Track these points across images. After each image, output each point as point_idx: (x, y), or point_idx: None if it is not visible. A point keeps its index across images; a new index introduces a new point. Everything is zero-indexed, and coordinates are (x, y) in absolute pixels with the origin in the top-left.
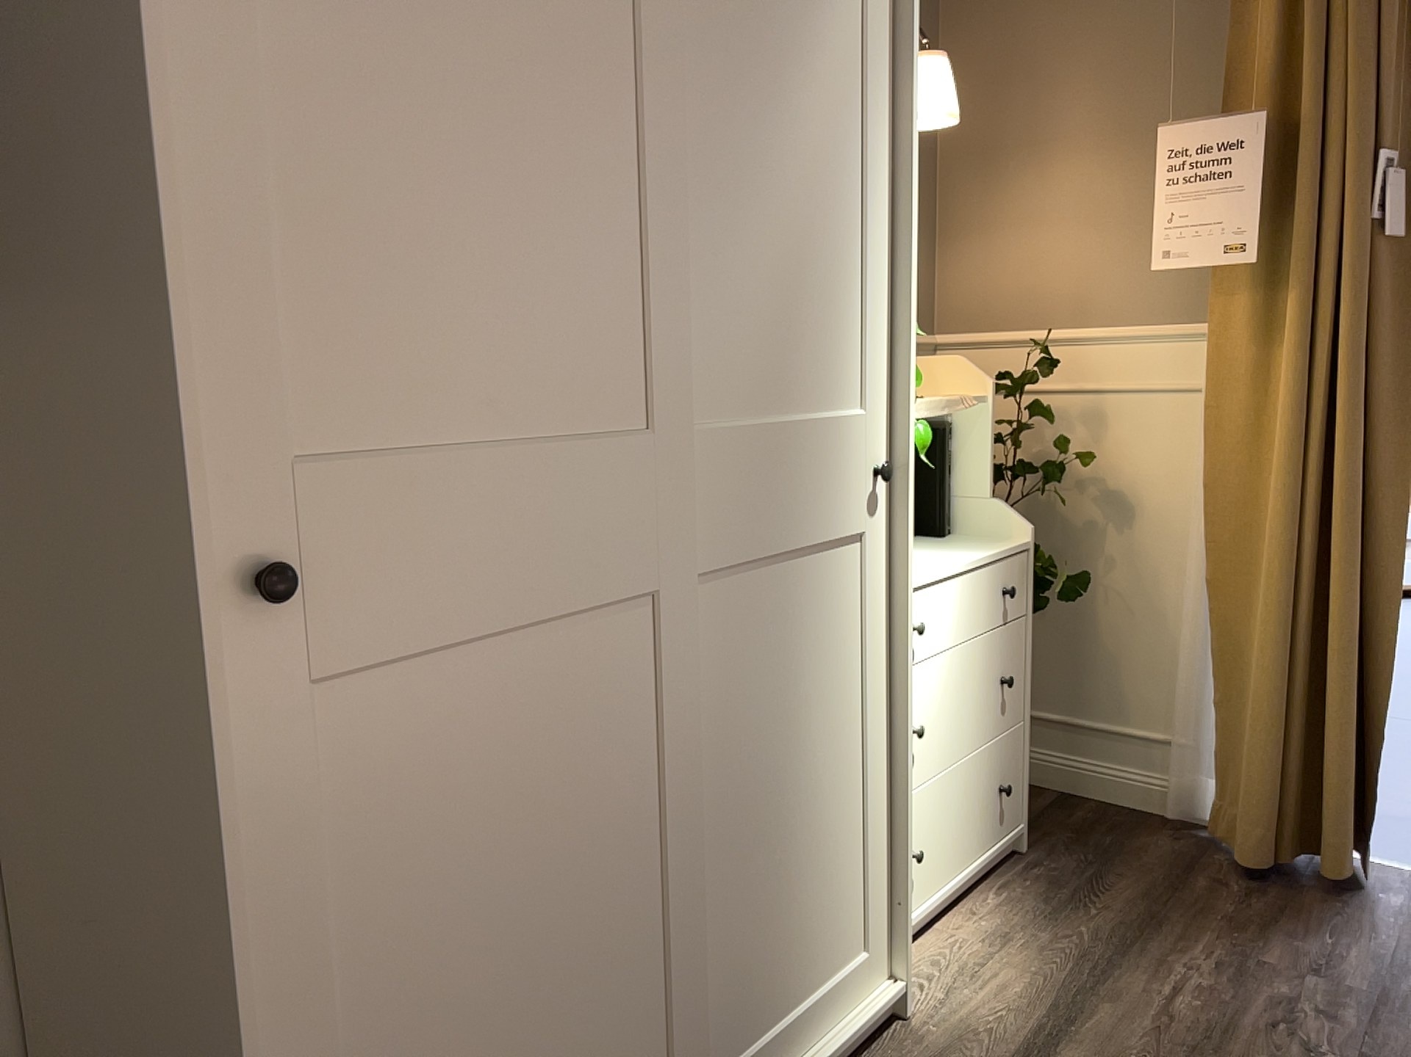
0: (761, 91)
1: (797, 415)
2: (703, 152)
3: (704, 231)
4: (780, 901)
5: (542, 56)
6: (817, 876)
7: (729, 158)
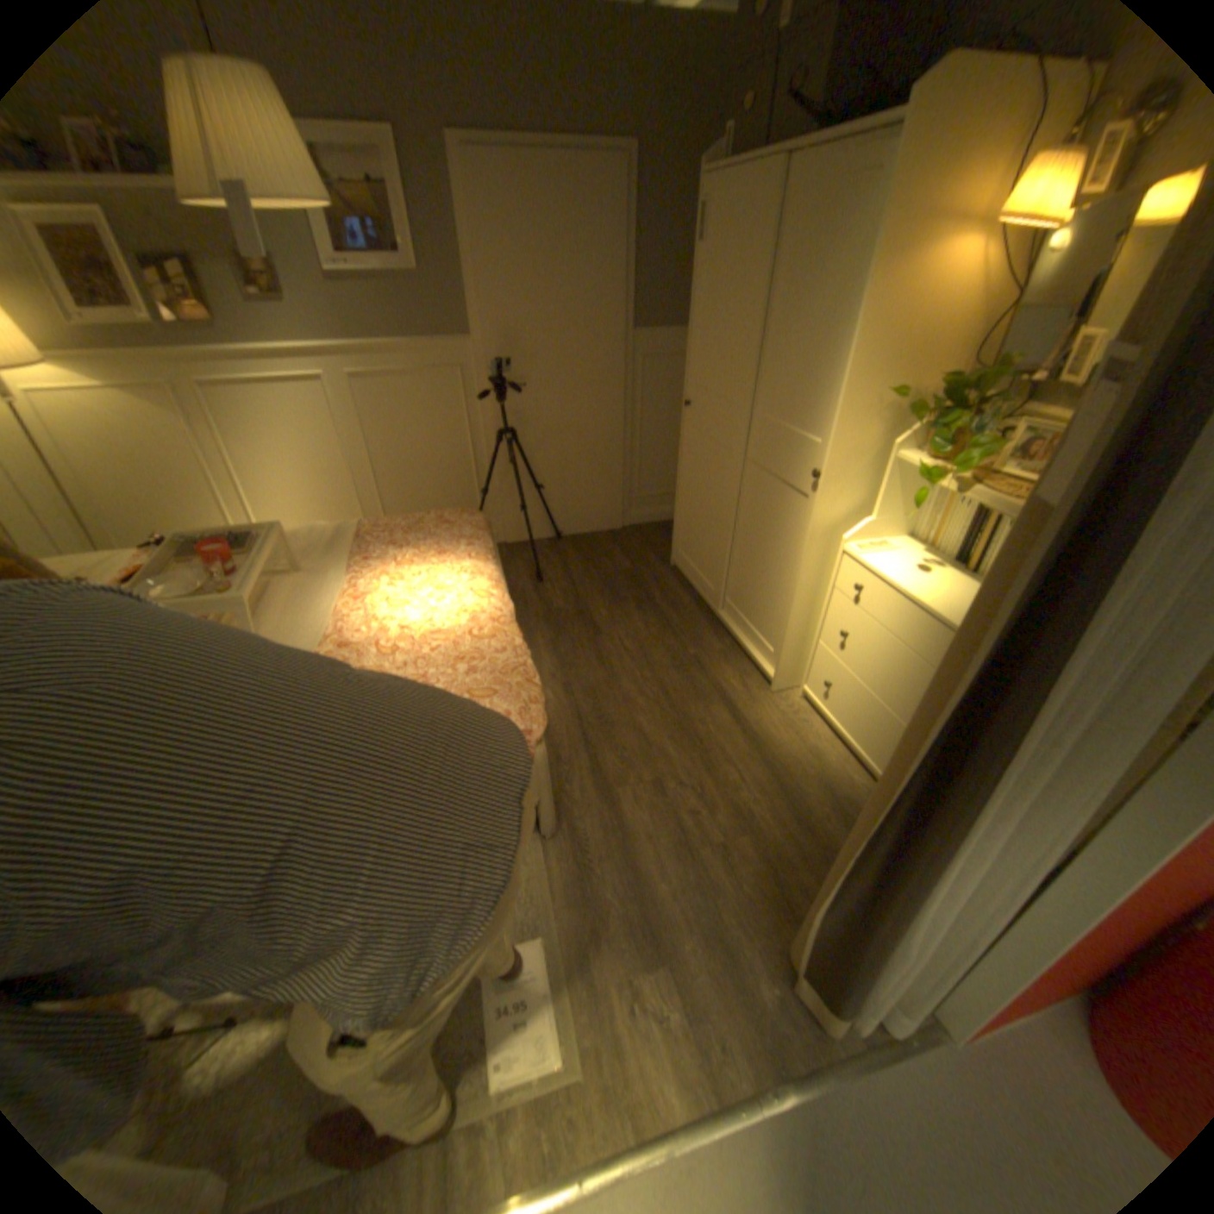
0: (805, 280)
1: (791, 425)
2: (779, 311)
3: (774, 342)
4: (752, 589)
5: (734, 289)
6: (764, 601)
7: (787, 313)
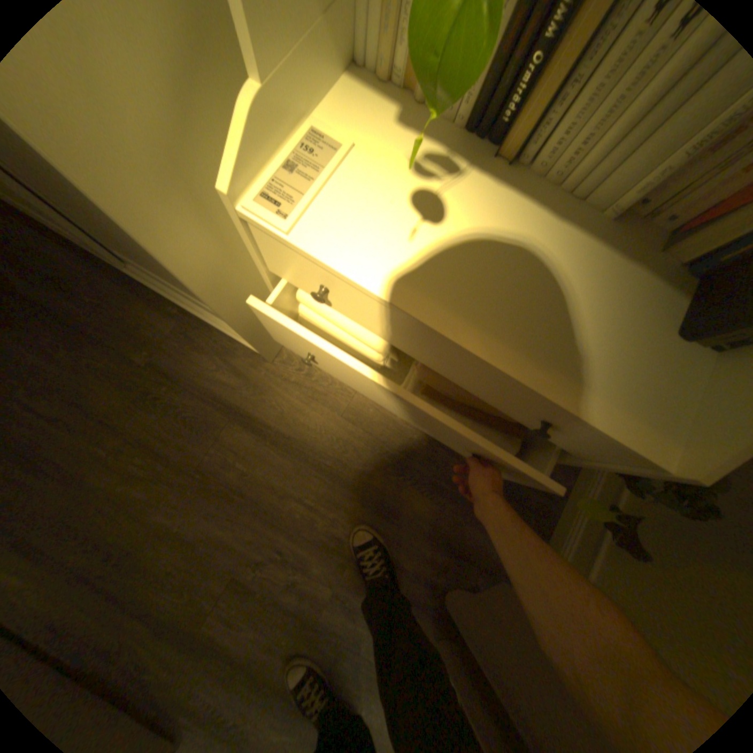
0: None
1: None
2: None
3: None
4: None
5: None
6: None
7: None
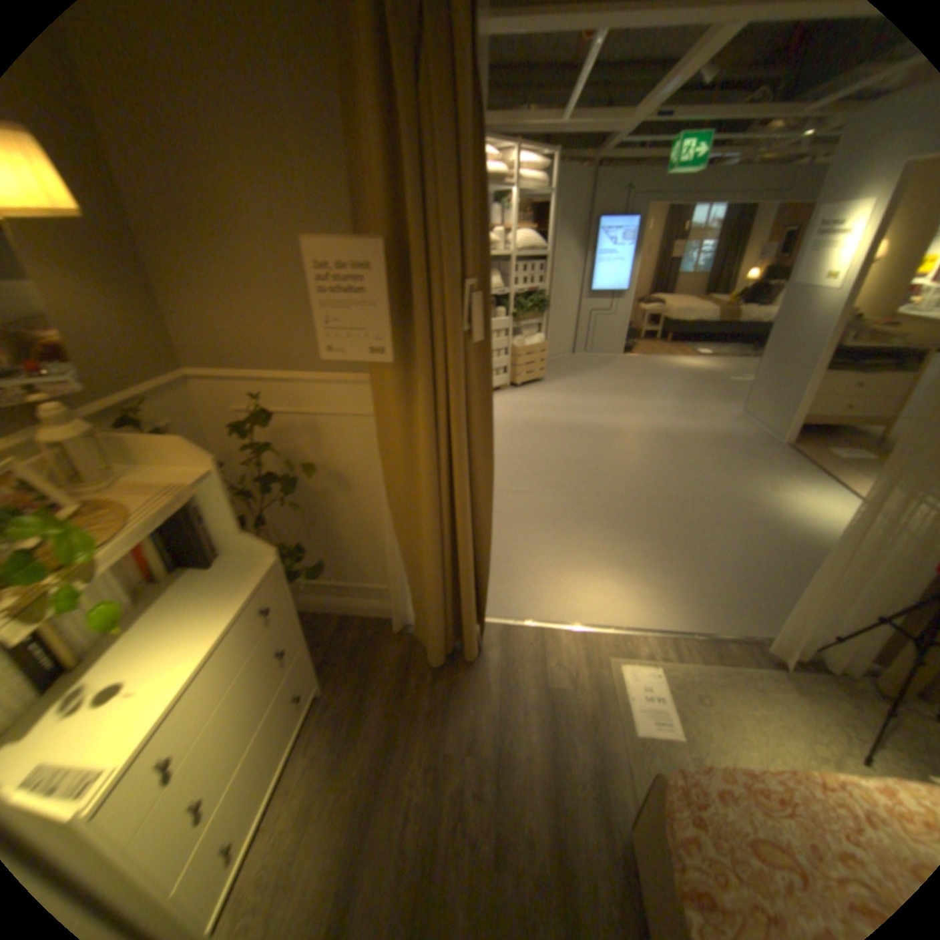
0: None
1: None
2: None
3: None
4: None
5: None
6: None
7: None
